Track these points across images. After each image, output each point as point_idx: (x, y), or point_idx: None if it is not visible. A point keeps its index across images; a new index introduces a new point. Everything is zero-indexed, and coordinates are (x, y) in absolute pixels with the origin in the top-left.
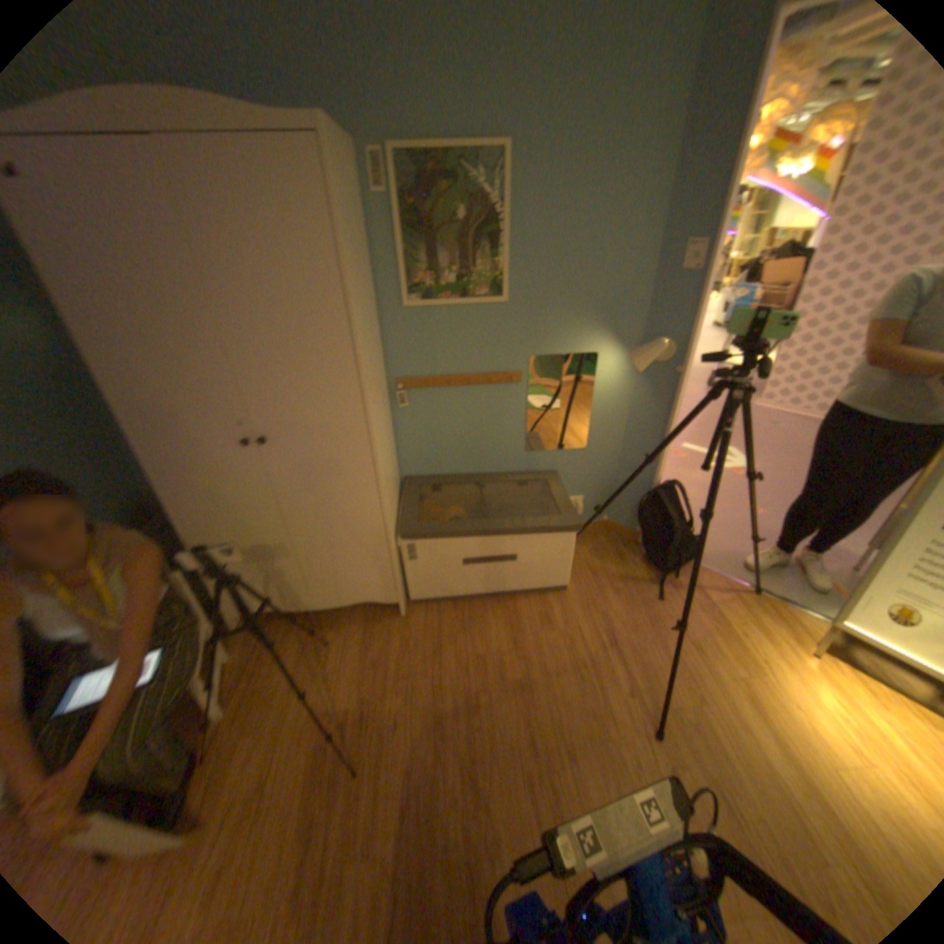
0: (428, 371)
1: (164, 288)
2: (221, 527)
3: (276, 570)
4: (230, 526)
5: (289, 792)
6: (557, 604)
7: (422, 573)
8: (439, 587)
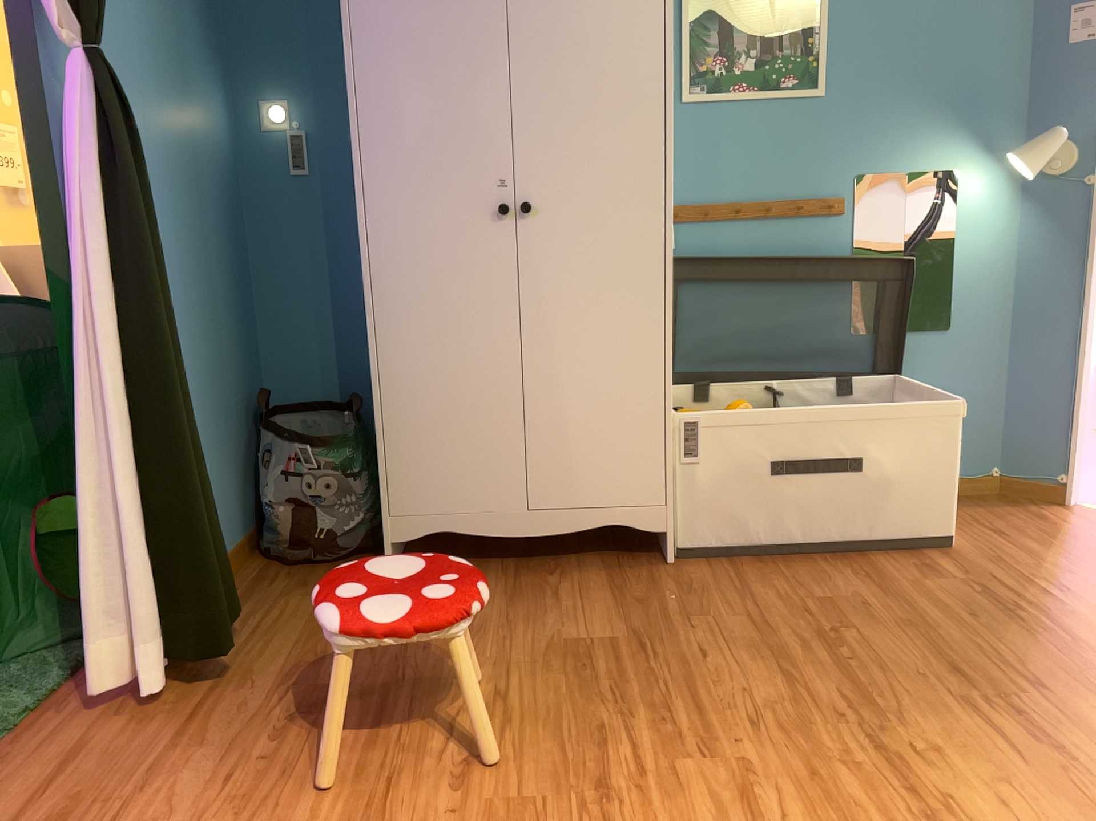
0: (704, 195)
1: (456, 5)
2: (423, 356)
3: (482, 446)
4: (436, 355)
5: (539, 708)
6: (938, 558)
7: (703, 484)
8: (728, 518)
